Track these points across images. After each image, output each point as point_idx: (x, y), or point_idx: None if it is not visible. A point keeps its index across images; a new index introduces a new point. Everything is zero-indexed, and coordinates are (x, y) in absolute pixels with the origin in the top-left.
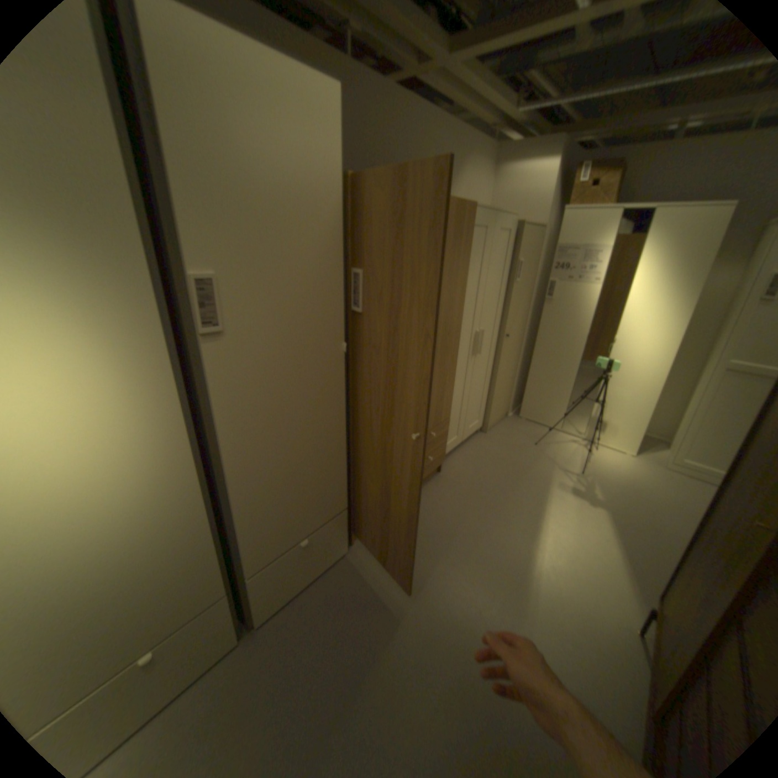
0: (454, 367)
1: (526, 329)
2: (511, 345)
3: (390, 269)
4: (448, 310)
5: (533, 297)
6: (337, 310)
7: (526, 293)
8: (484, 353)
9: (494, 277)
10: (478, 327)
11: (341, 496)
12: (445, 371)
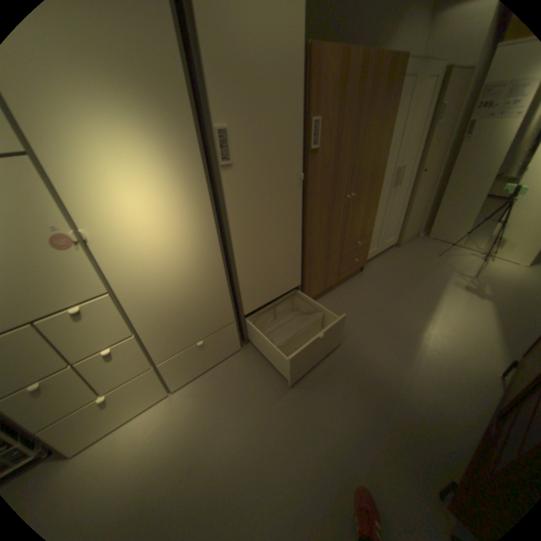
0: (379, 194)
1: (443, 164)
2: (428, 178)
3: (335, 116)
4: (378, 148)
5: (454, 135)
6: (298, 149)
7: (446, 132)
8: (404, 184)
9: (419, 120)
10: (401, 163)
11: (297, 276)
12: (372, 197)
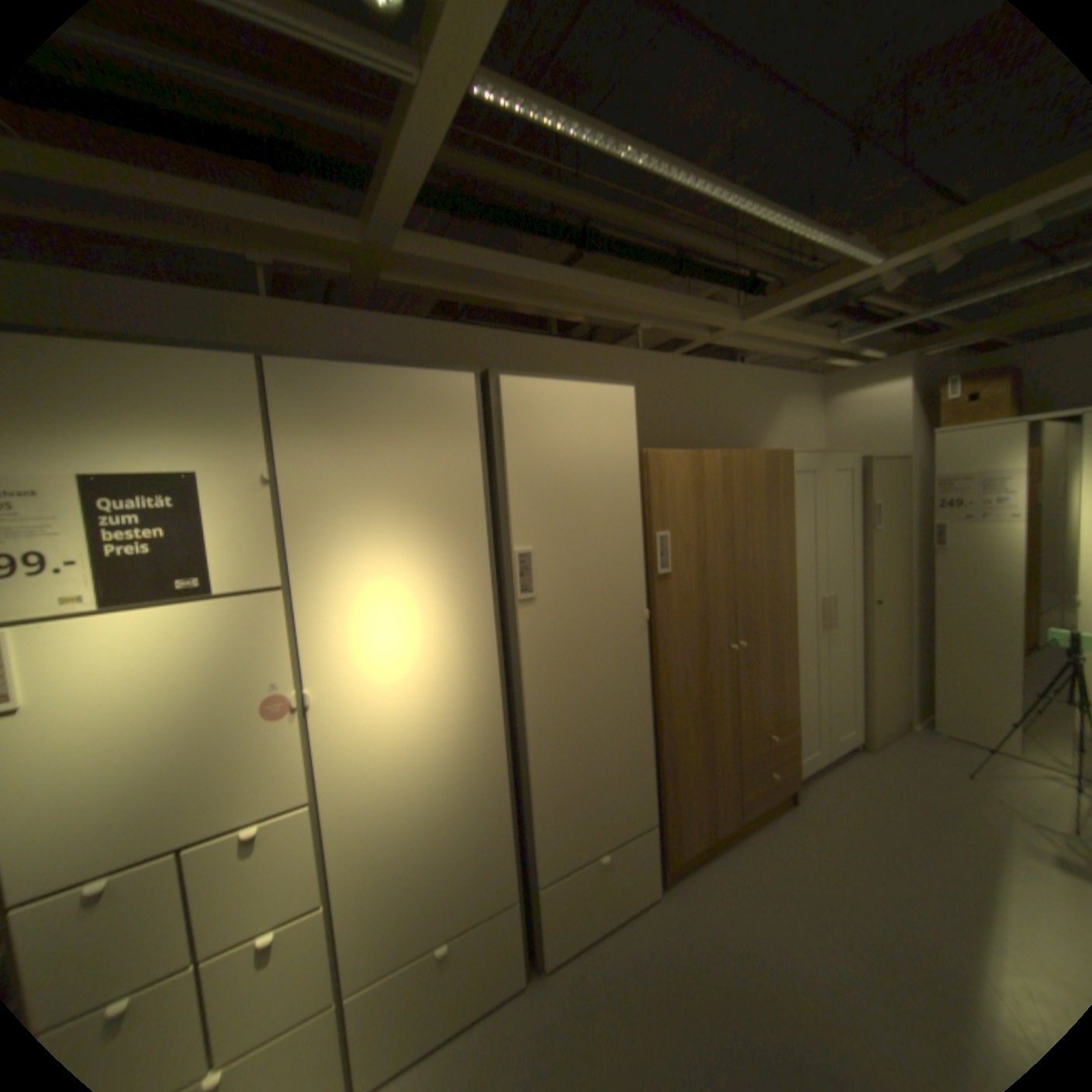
0: (794, 645)
1: (914, 593)
2: (890, 616)
3: (692, 531)
4: (774, 571)
5: (915, 547)
6: (637, 576)
7: (899, 543)
8: (844, 628)
9: (839, 528)
10: (826, 592)
11: (650, 804)
12: (781, 649)
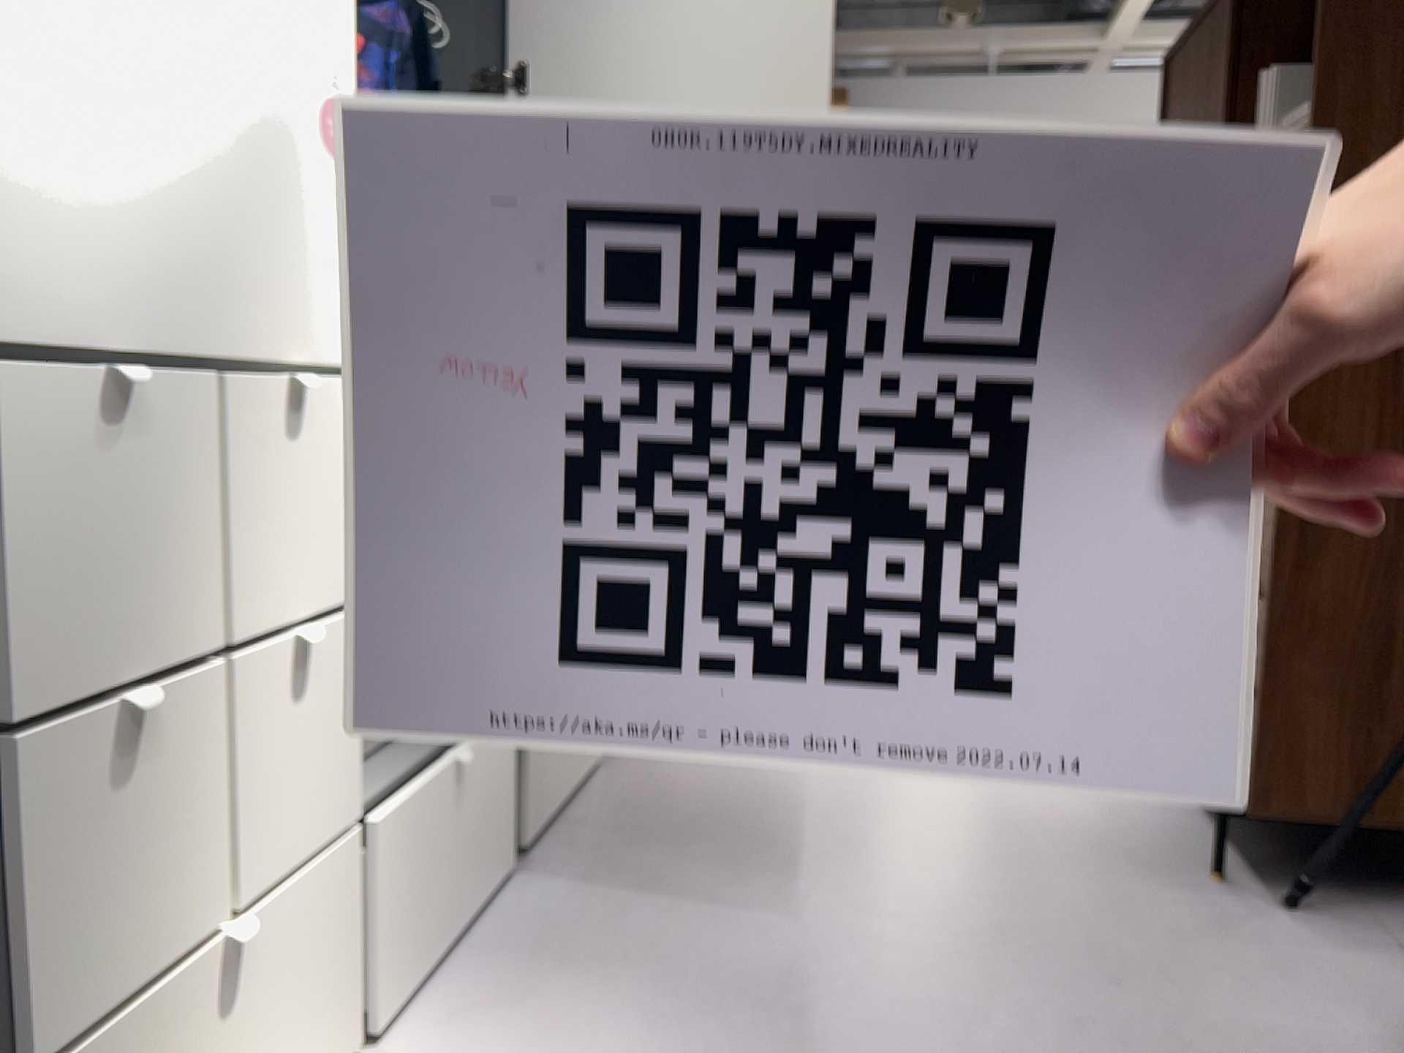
0: None
1: None
2: None
3: None
4: None
5: None
6: None
7: None
8: None
9: None
10: None
11: None
12: None
